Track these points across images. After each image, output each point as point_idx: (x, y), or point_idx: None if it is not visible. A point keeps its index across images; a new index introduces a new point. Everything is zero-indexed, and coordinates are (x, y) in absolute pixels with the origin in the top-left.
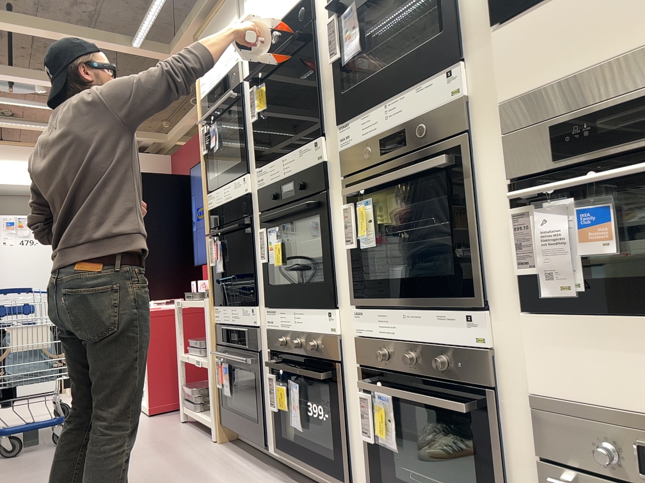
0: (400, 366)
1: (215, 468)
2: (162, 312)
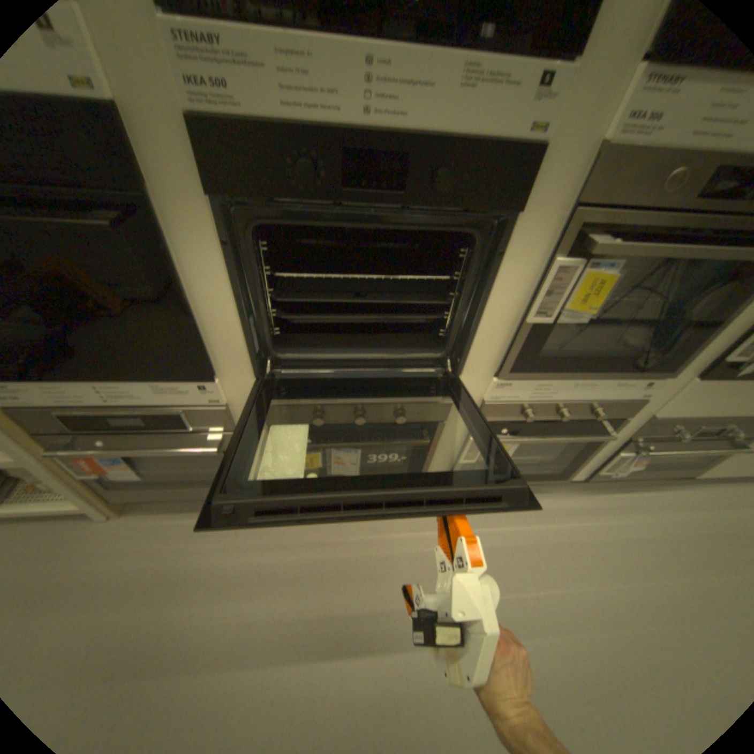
0: (544, 416)
1: (191, 552)
2: None
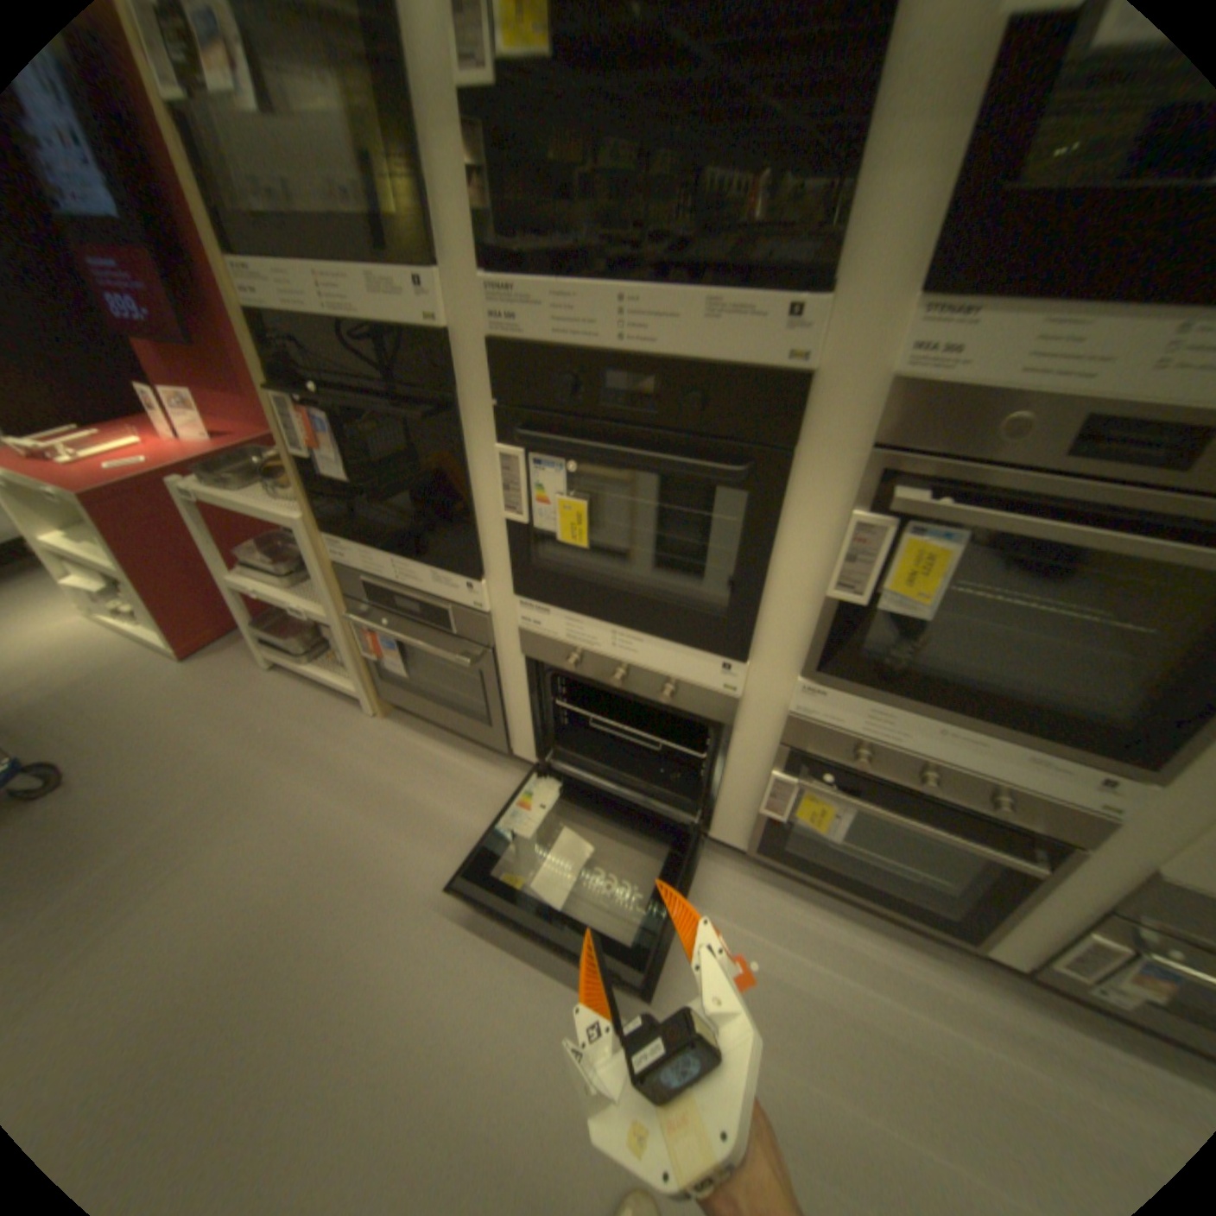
0: (897, 776)
1: (424, 784)
2: (121, 488)
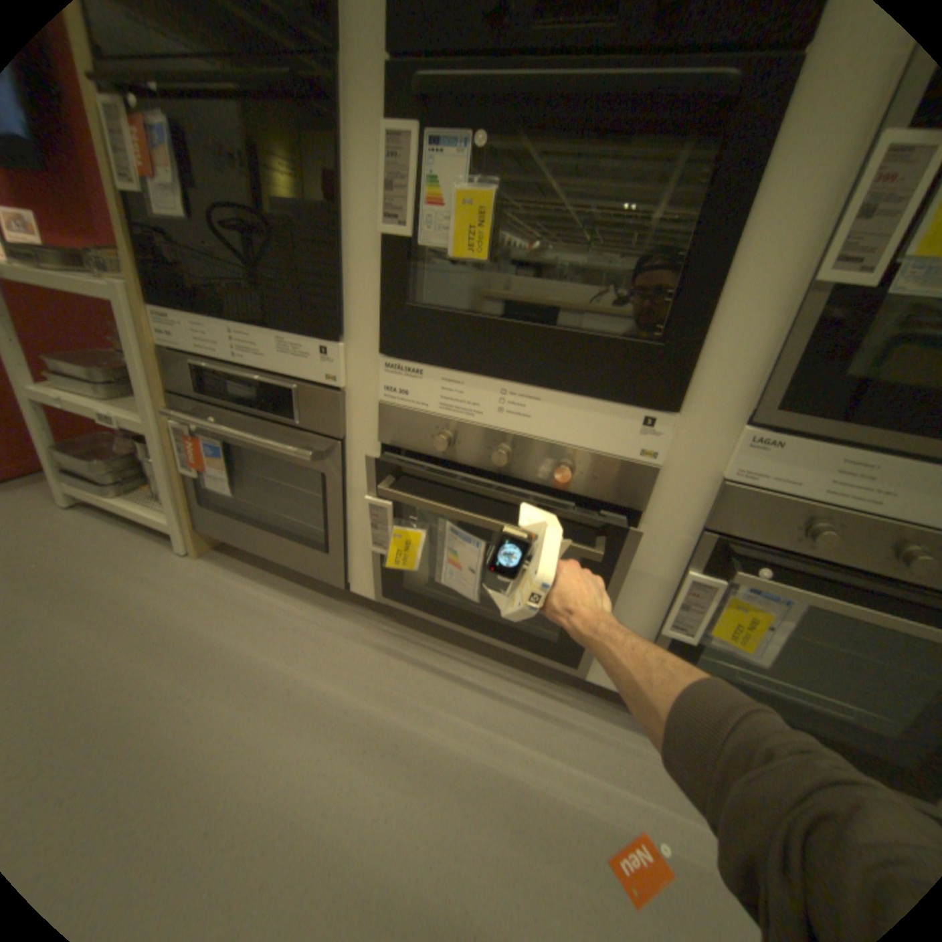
0: (864, 555)
1: (236, 626)
2: None
